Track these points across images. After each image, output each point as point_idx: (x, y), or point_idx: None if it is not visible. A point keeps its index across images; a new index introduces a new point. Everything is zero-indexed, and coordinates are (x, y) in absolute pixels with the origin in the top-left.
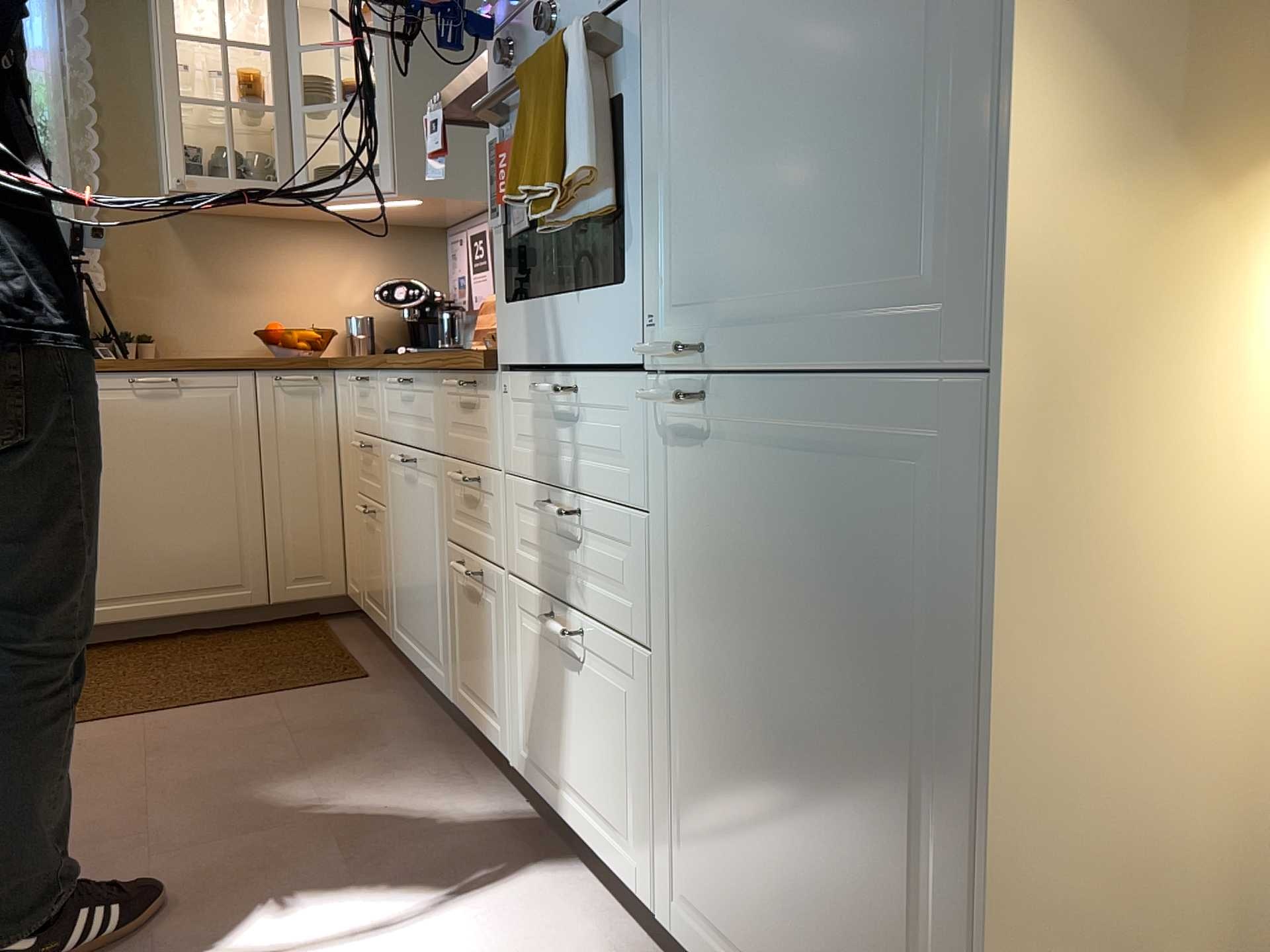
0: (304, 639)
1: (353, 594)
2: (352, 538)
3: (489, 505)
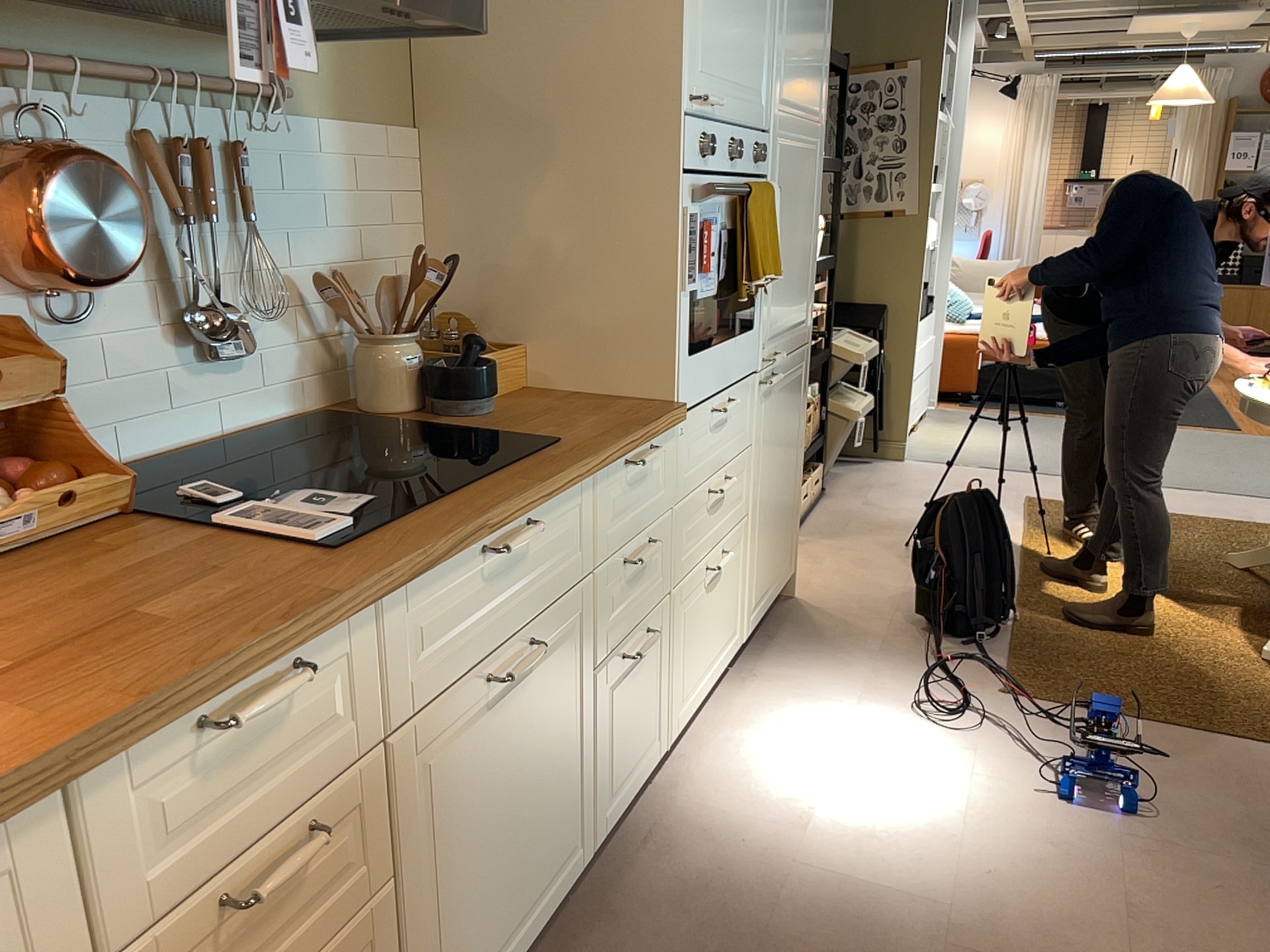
0: None
1: None
2: None
3: (655, 552)
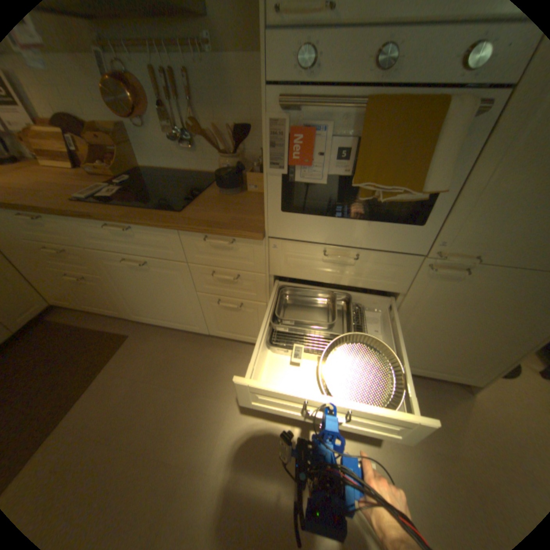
0: (55, 335)
1: (60, 304)
2: (46, 285)
3: (248, 282)
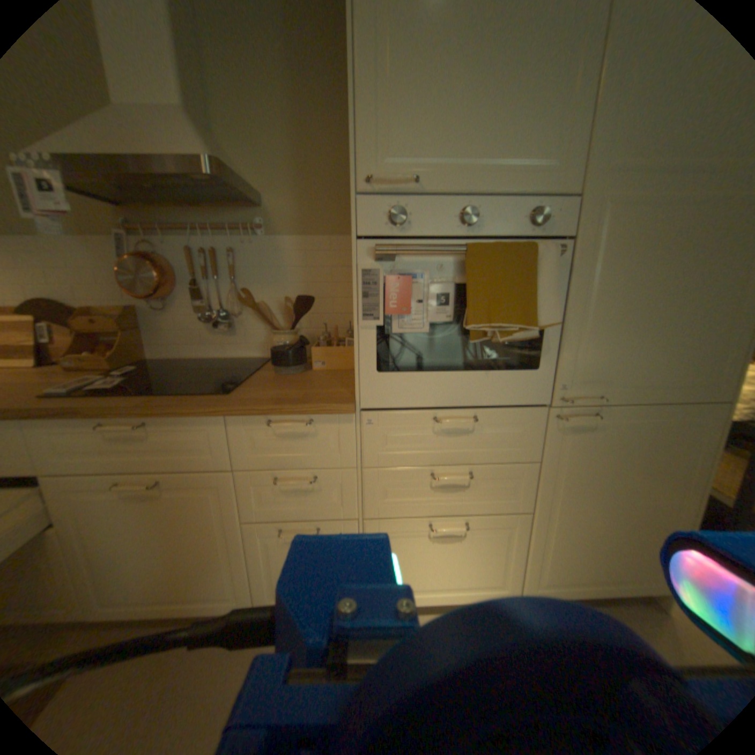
0: None
1: None
2: None
3: (329, 489)
